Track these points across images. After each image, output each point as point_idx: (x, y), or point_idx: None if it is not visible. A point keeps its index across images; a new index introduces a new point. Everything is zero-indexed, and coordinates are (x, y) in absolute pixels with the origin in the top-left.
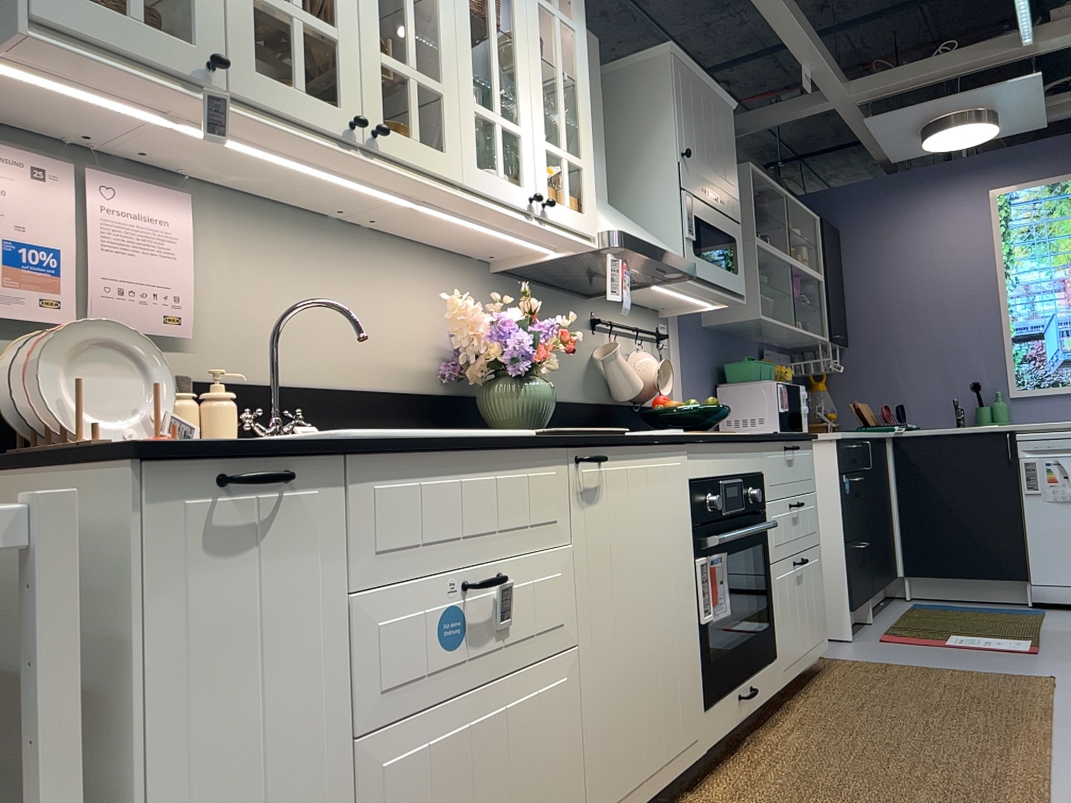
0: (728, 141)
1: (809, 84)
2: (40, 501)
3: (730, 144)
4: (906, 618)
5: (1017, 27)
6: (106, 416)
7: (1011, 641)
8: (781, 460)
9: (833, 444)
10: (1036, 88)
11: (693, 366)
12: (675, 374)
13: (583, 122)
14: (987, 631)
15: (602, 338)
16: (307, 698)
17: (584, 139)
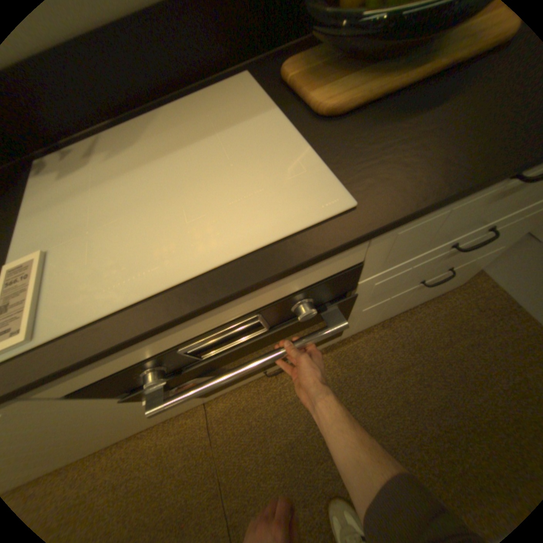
0: None
1: None
2: None
3: None
4: None
5: None
6: None
7: None
8: (462, 209)
9: None
10: None
11: None
12: None
13: None
14: None
15: None
16: None
17: None
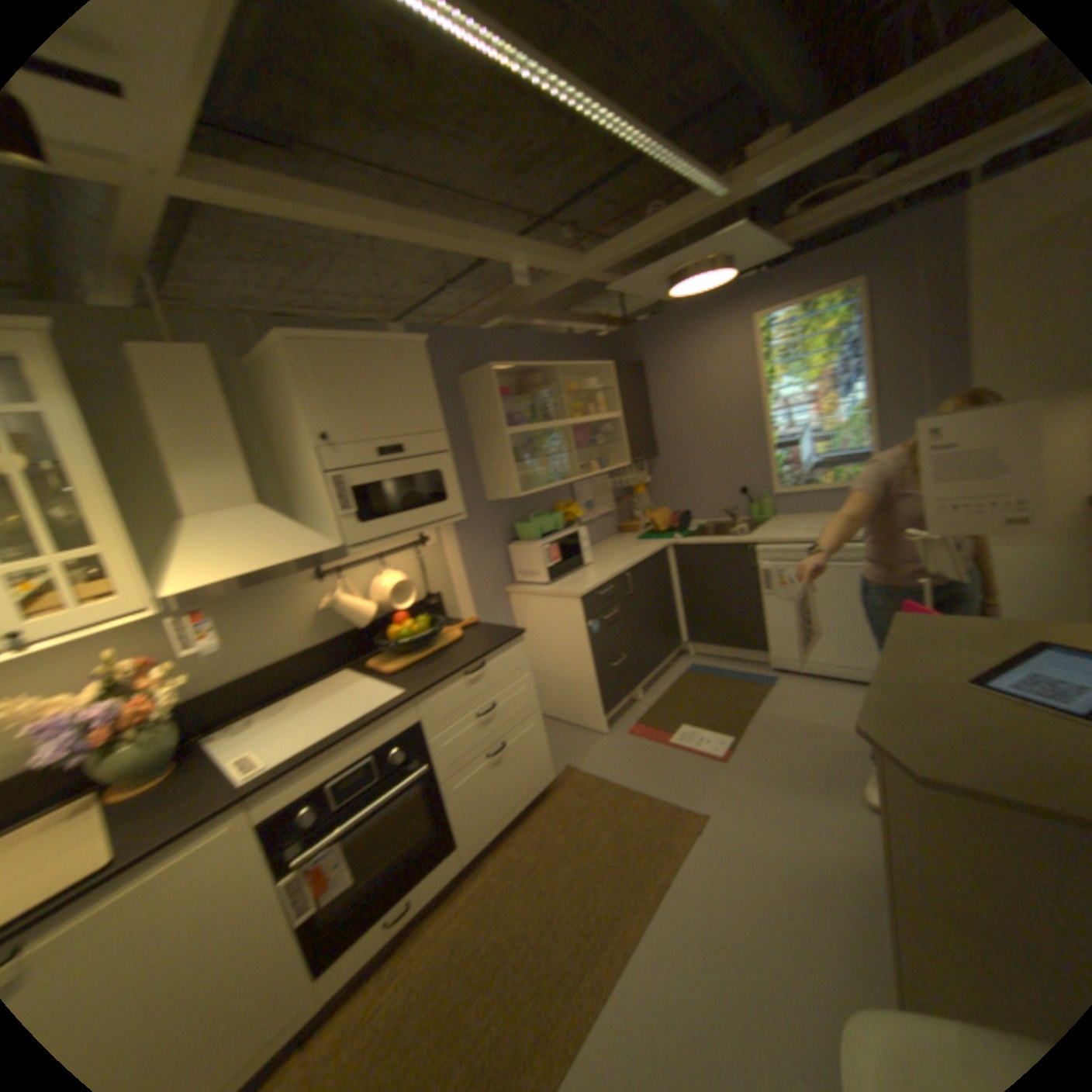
0: (414, 381)
1: (527, 277)
2: None
3: (420, 381)
4: (669, 695)
5: (703, 181)
6: None
7: (719, 742)
8: (457, 689)
9: (579, 599)
10: (753, 230)
11: (475, 541)
12: (449, 560)
13: (94, 503)
14: (713, 719)
15: (336, 580)
16: None
17: (101, 520)
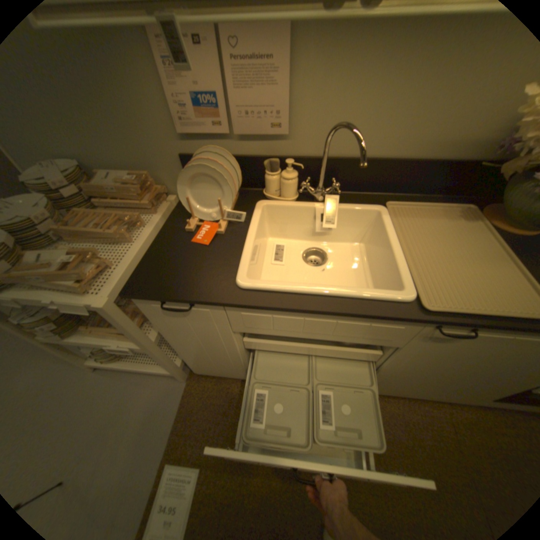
0: None
1: None
2: (98, 309)
3: None
4: None
5: None
6: (211, 204)
7: None
8: None
9: None
10: None
11: None
12: None
13: None
14: None
15: None
16: (220, 345)
17: None
